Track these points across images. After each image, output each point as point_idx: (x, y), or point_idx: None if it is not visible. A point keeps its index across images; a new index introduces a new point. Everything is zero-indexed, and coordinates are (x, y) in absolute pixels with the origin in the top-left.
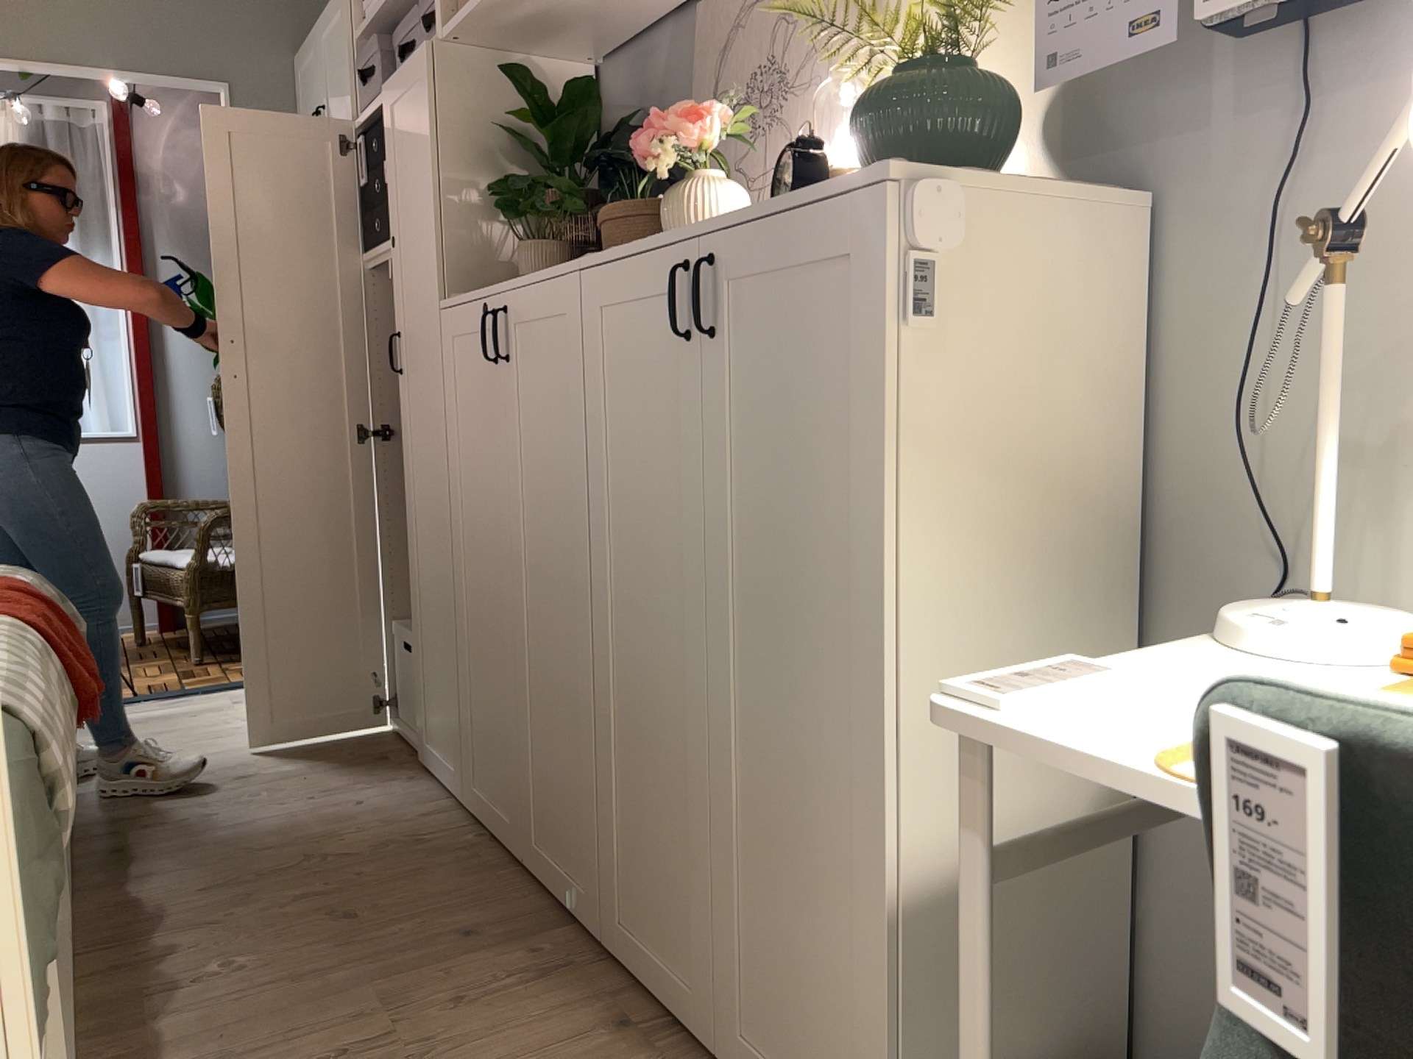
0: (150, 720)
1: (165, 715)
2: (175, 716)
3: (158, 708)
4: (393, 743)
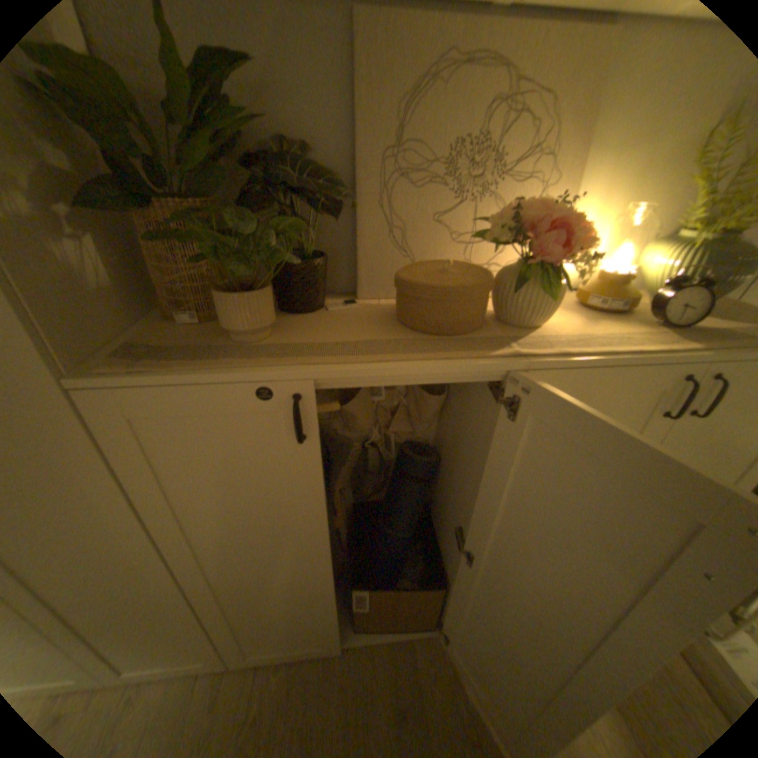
0: None
1: None
2: None
3: None
4: None
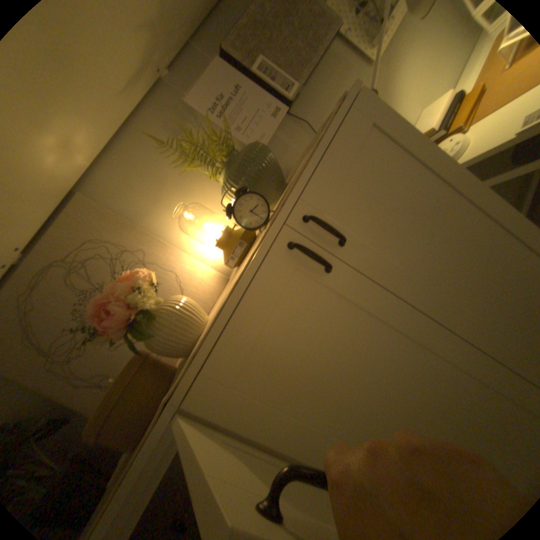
0: None
1: None
2: None
3: None
4: None
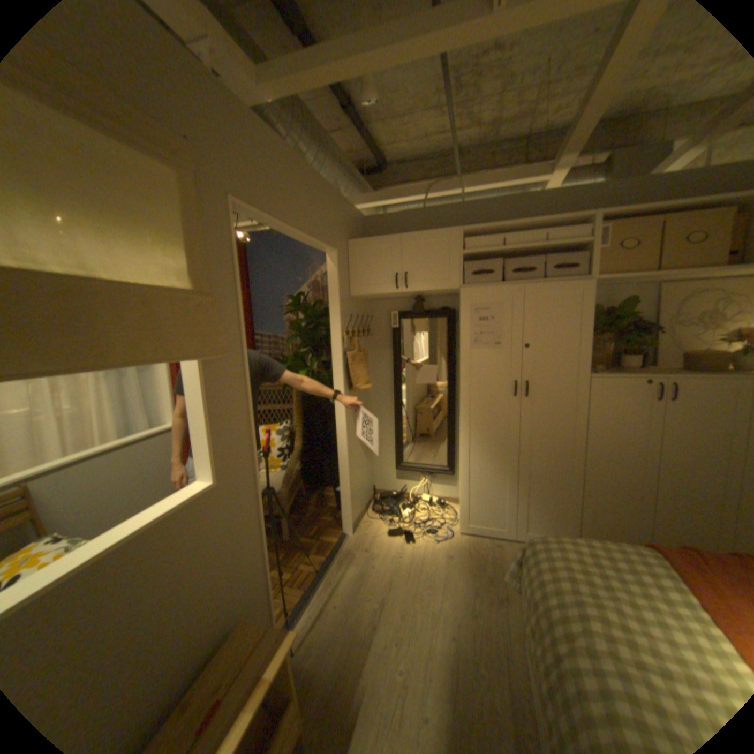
0: (360, 581)
1: (358, 575)
2: (365, 573)
3: (341, 573)
4: (482, 539)
